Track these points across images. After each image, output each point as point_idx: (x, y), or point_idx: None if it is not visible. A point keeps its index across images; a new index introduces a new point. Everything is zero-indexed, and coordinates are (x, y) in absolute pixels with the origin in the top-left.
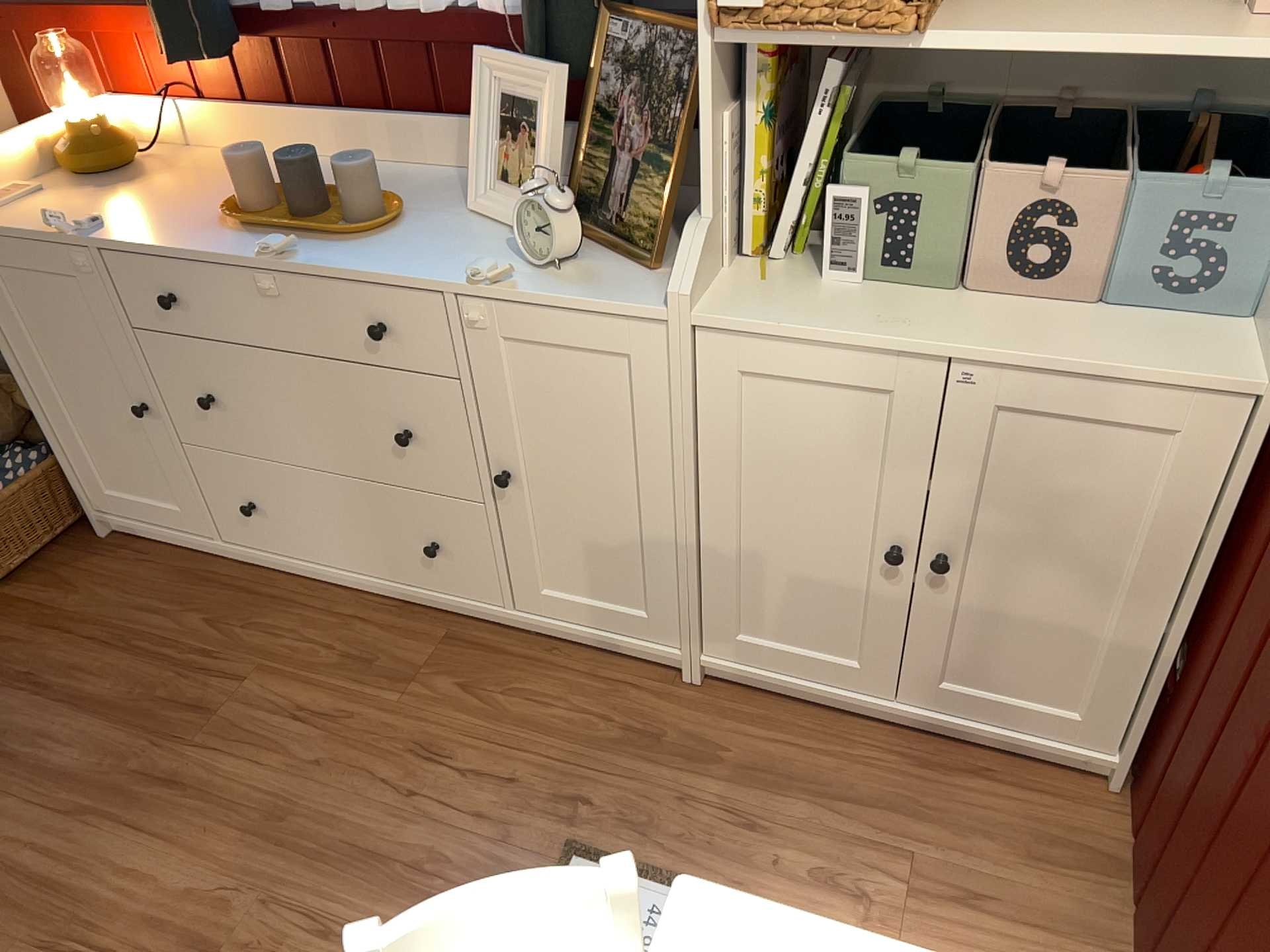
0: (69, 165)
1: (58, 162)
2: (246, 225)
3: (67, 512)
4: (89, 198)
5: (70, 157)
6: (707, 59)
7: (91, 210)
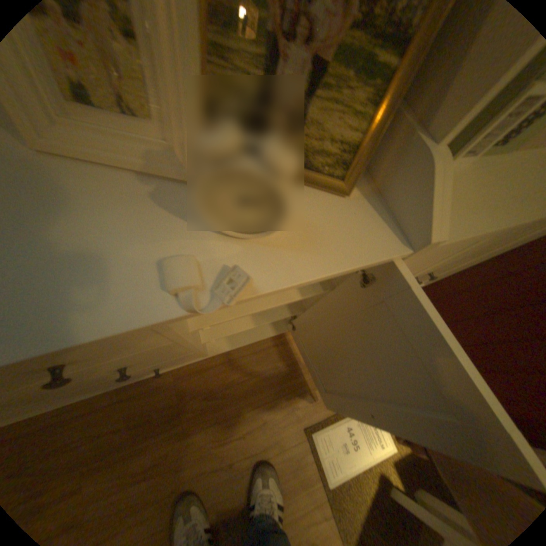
0: None
1: None
2: None
3: None
4: None
5: None
6: None
7: None
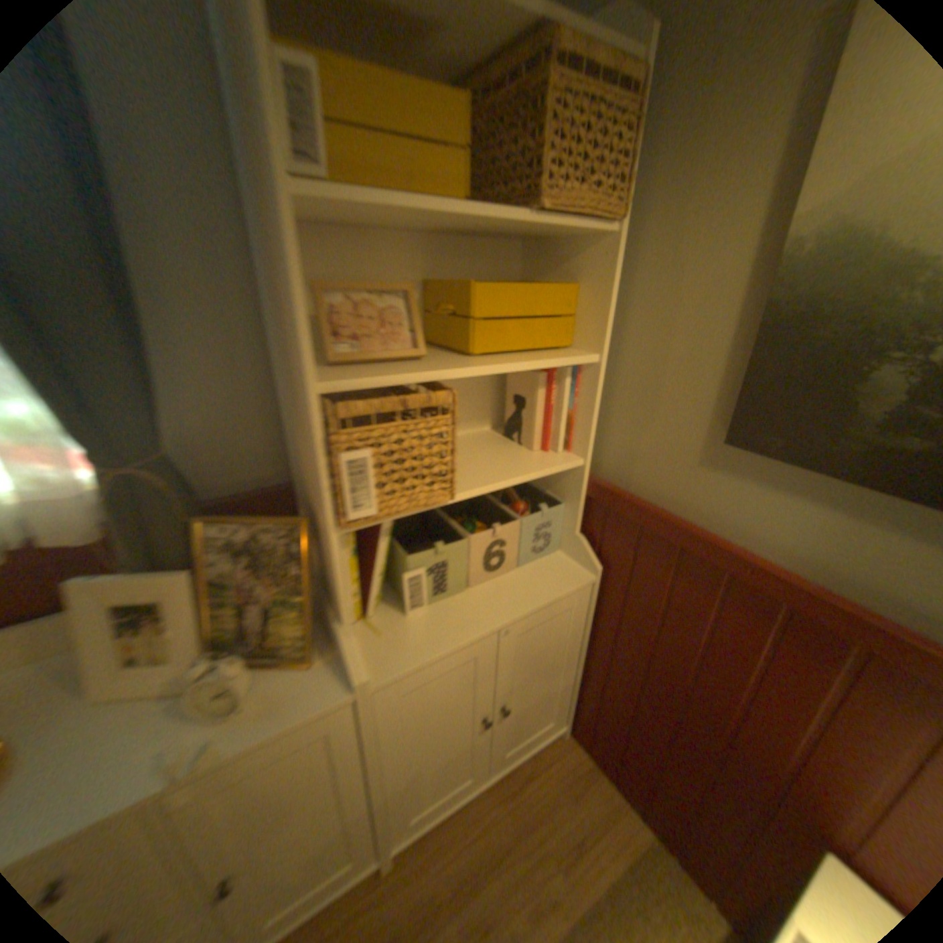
0: None
1: None
2: None
3: None
4: None
5: None
6: (330, 547)
7: None
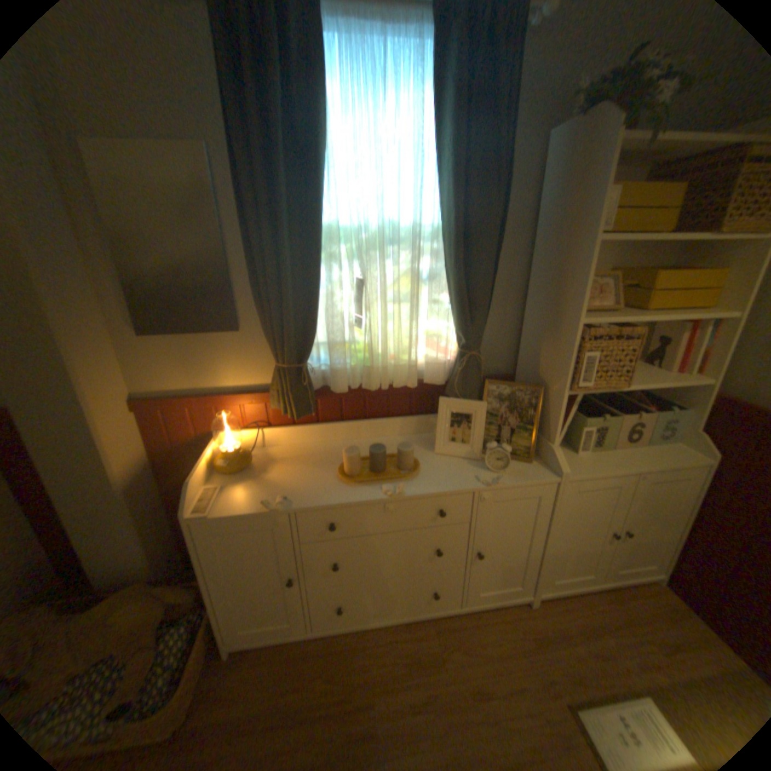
0: (228, 471)
1: (221, 471)
2: (358, 483)
3: (201, 656)
4: (253, 486)
5: (228, 468)
6: (561, 401)
7: (265, 493)
